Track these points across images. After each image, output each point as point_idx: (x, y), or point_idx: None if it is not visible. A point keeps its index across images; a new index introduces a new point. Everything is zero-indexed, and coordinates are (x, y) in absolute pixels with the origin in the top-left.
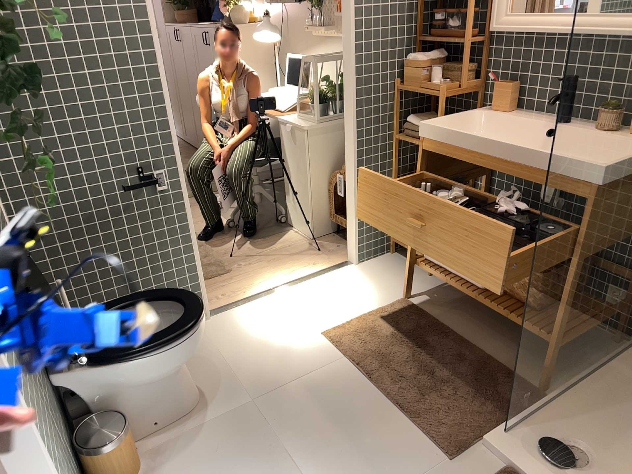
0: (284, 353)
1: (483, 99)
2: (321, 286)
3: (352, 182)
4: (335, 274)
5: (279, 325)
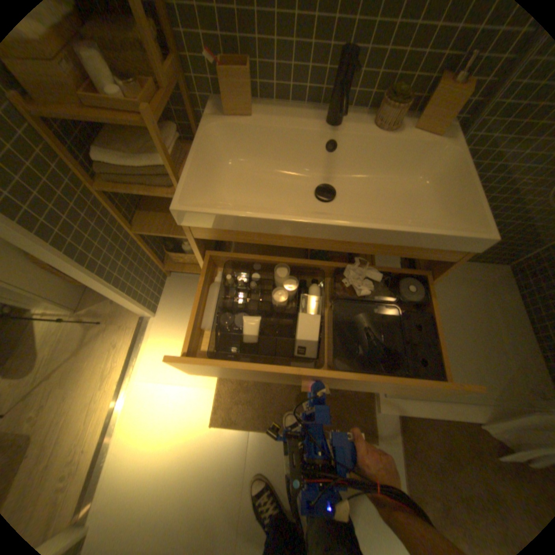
0: (200, 483)
1: (184, 83)
2: (147, 372)
3: (87, 281)
4: (145, 344)
5: (163, 458)
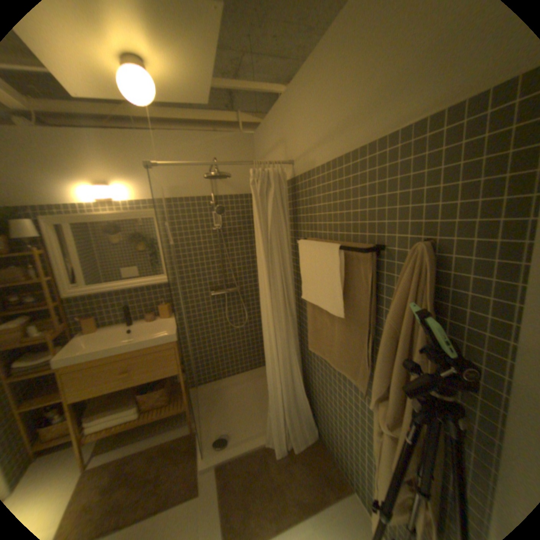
0: None
1: (67, 331)
2: None
3: None
4: None
5: None
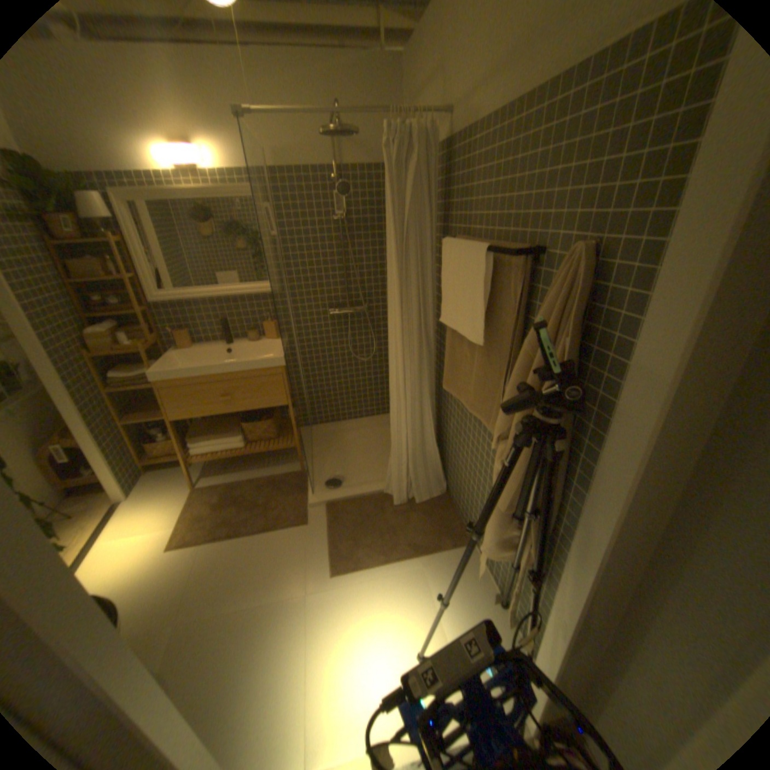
0: (150, 587)
1: (160, 344)
2: (112, 534)
3: (86, 442)
4: (113, 519)
5: (117, 581)
